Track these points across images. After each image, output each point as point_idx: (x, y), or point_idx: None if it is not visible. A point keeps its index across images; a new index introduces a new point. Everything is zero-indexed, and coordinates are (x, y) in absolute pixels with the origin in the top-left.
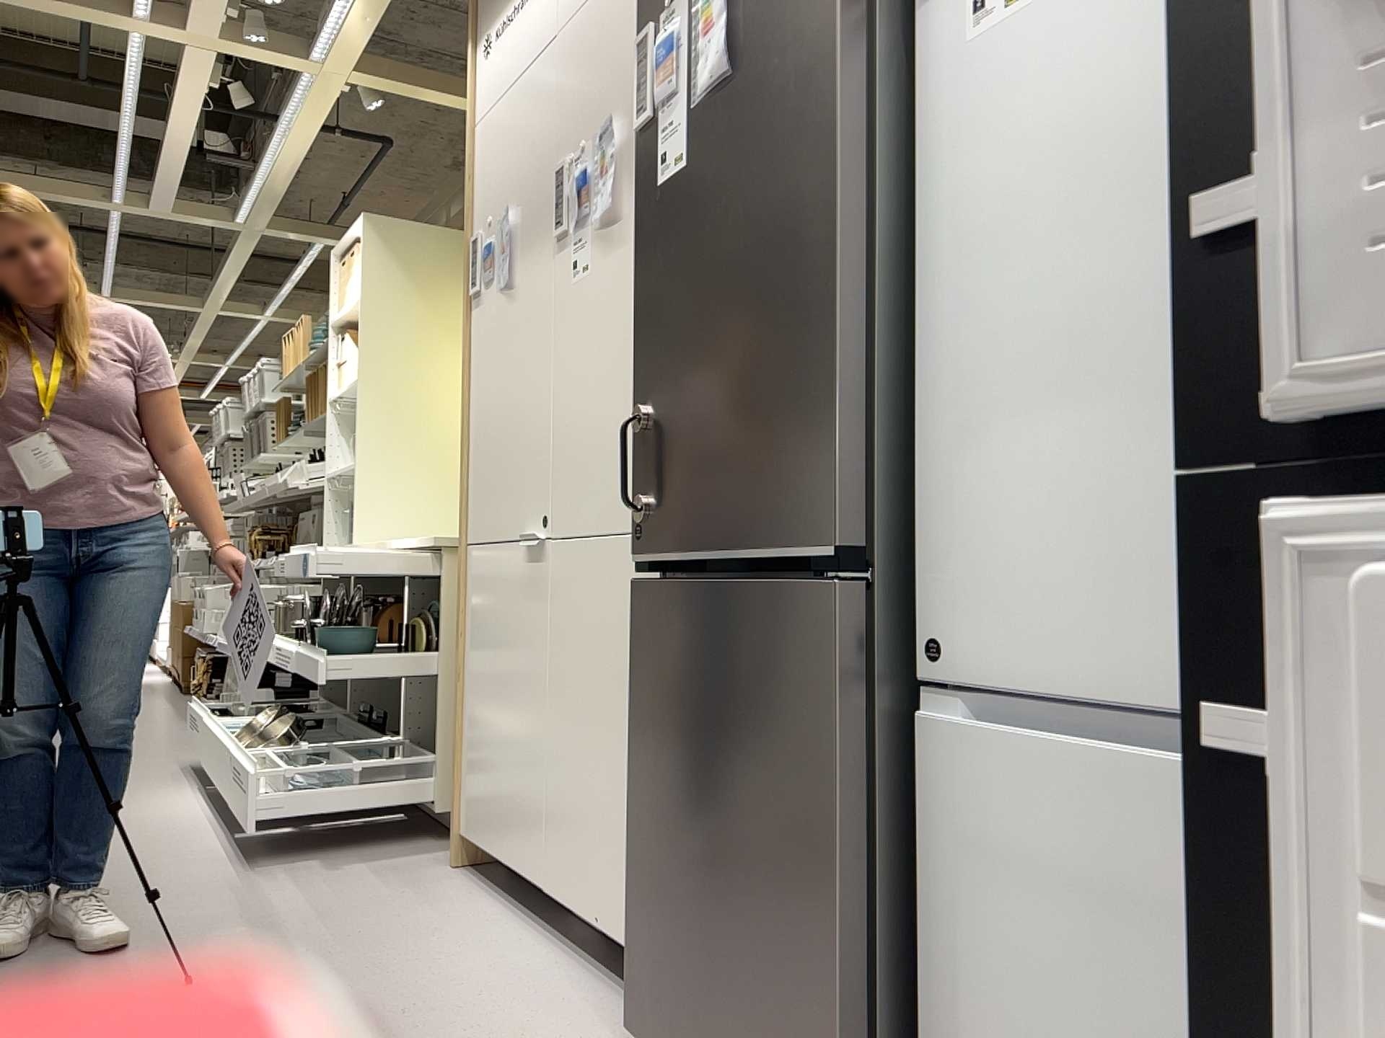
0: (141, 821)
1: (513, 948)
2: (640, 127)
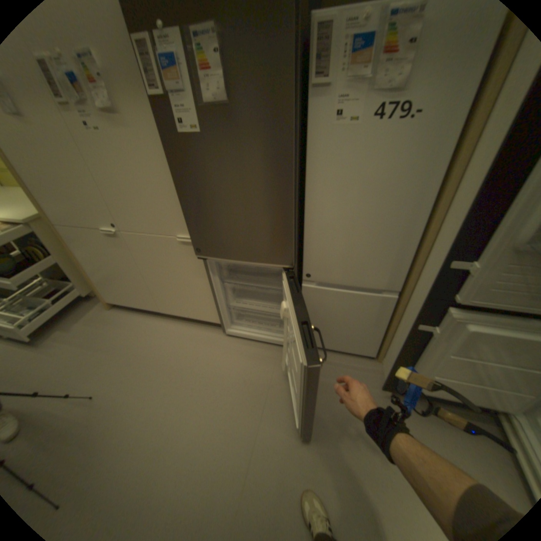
0: None
1: (161, 327)
2: (153, 93)
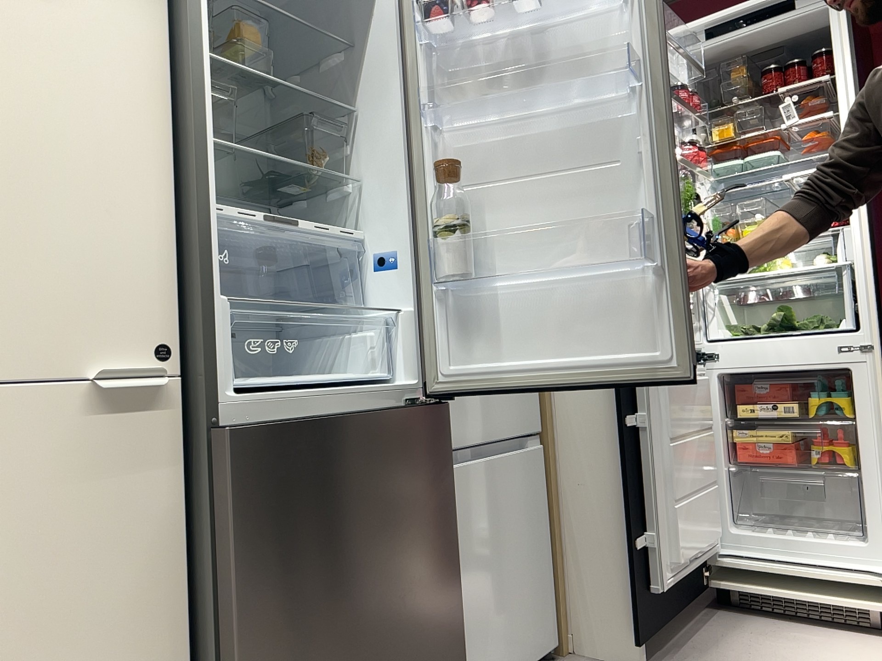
0: None
1: None
2: None
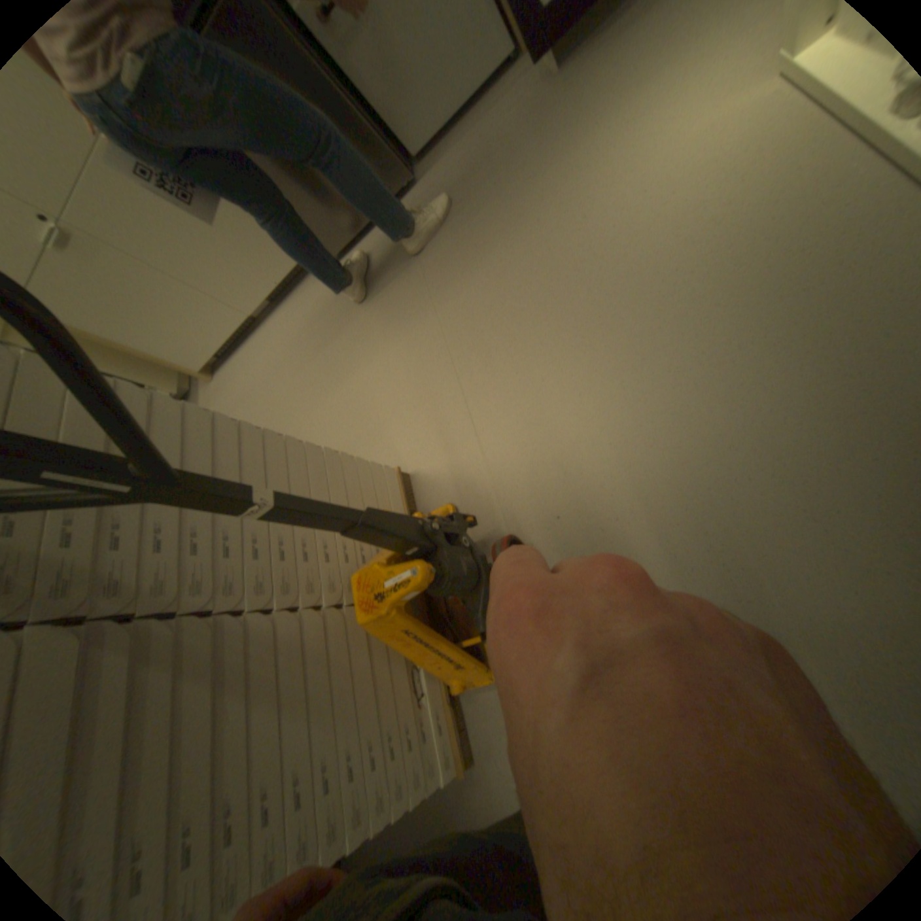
0: None
1: (270, 330)
2: None
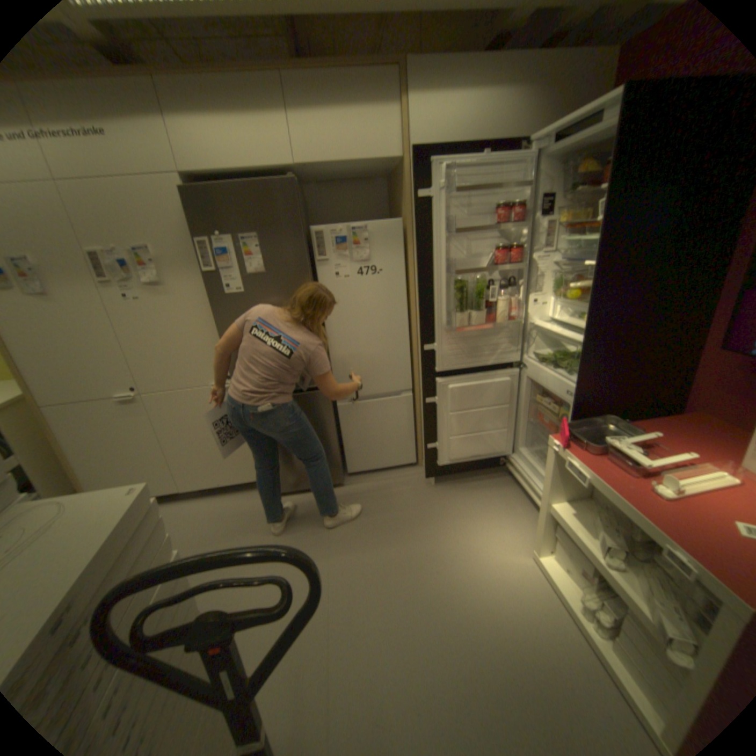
0: None
1: (183, 510)
2: (206, 270)
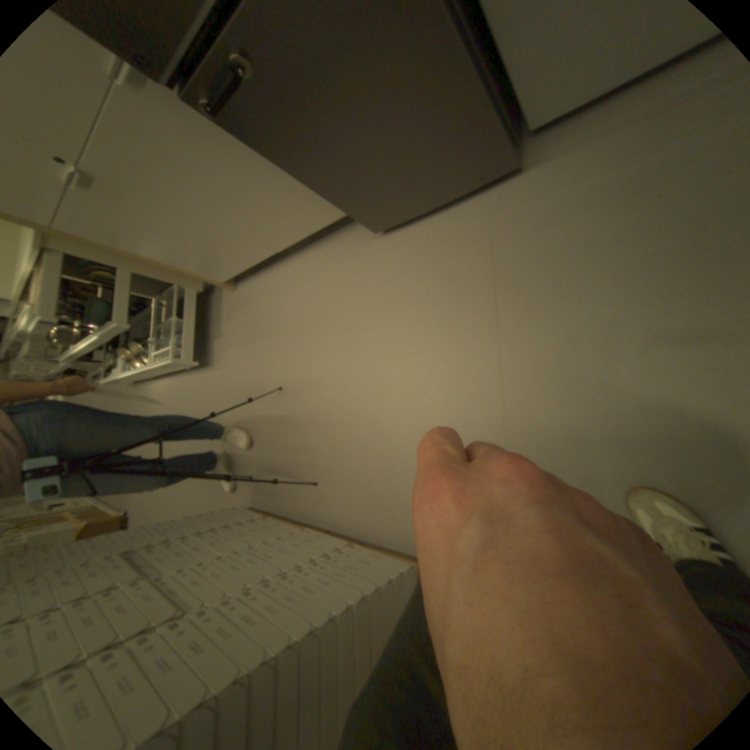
0: (172, 403)
1: (297, 271)
2: None
